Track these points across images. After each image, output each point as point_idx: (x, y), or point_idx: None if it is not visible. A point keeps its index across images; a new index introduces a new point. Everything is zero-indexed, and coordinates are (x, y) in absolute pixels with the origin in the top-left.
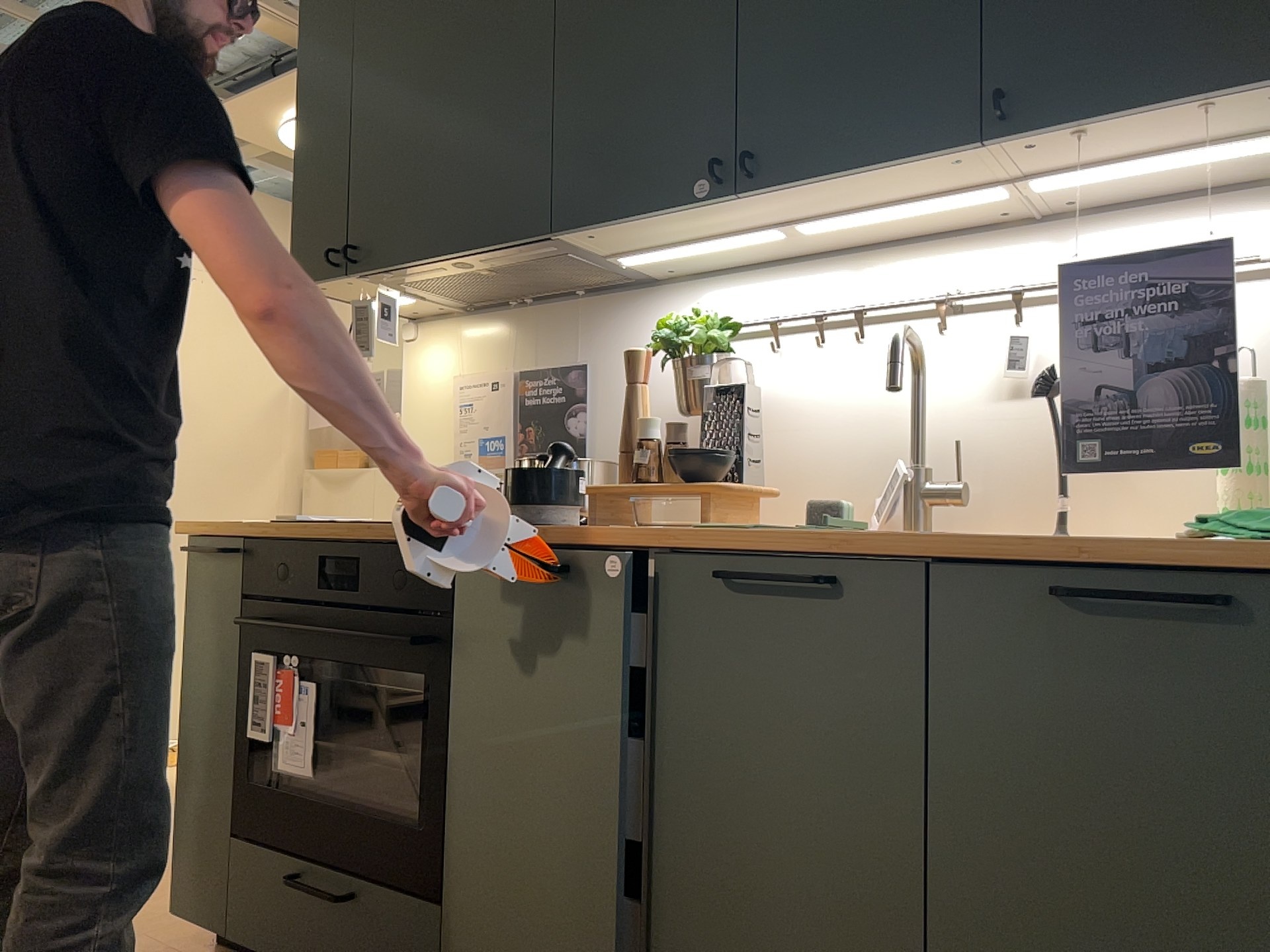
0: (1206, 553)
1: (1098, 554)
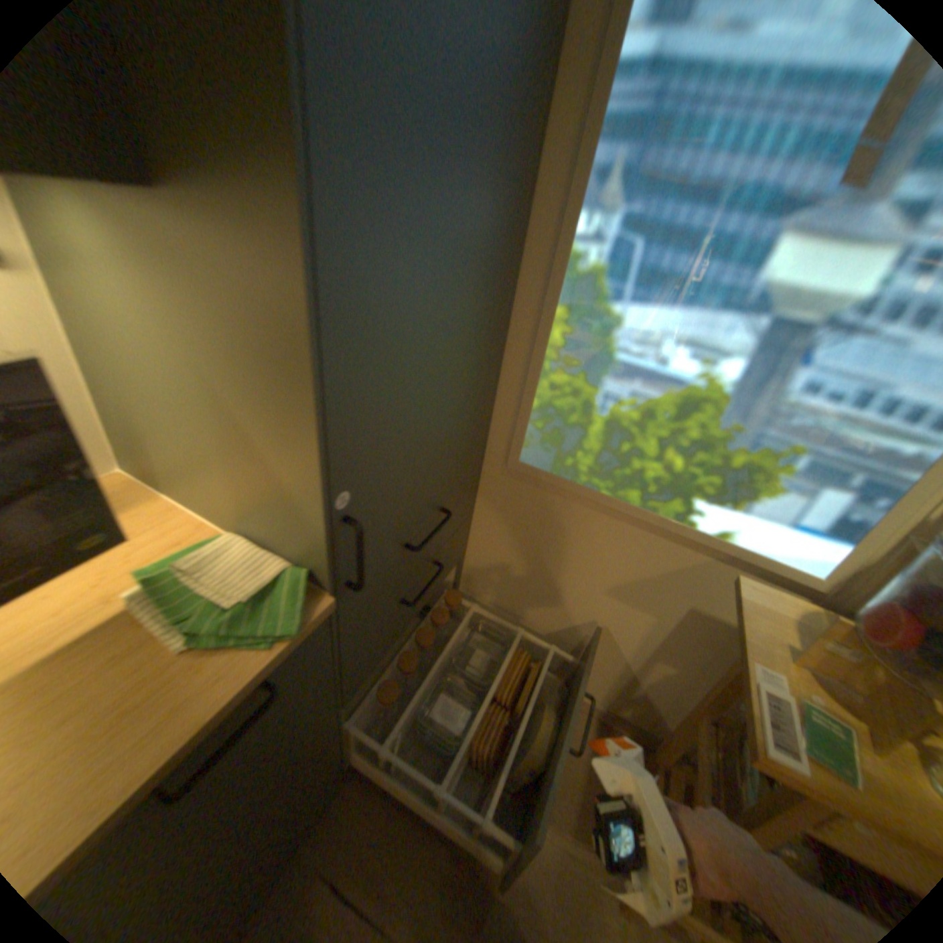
0: (255, 687)
1: (182, 755)
